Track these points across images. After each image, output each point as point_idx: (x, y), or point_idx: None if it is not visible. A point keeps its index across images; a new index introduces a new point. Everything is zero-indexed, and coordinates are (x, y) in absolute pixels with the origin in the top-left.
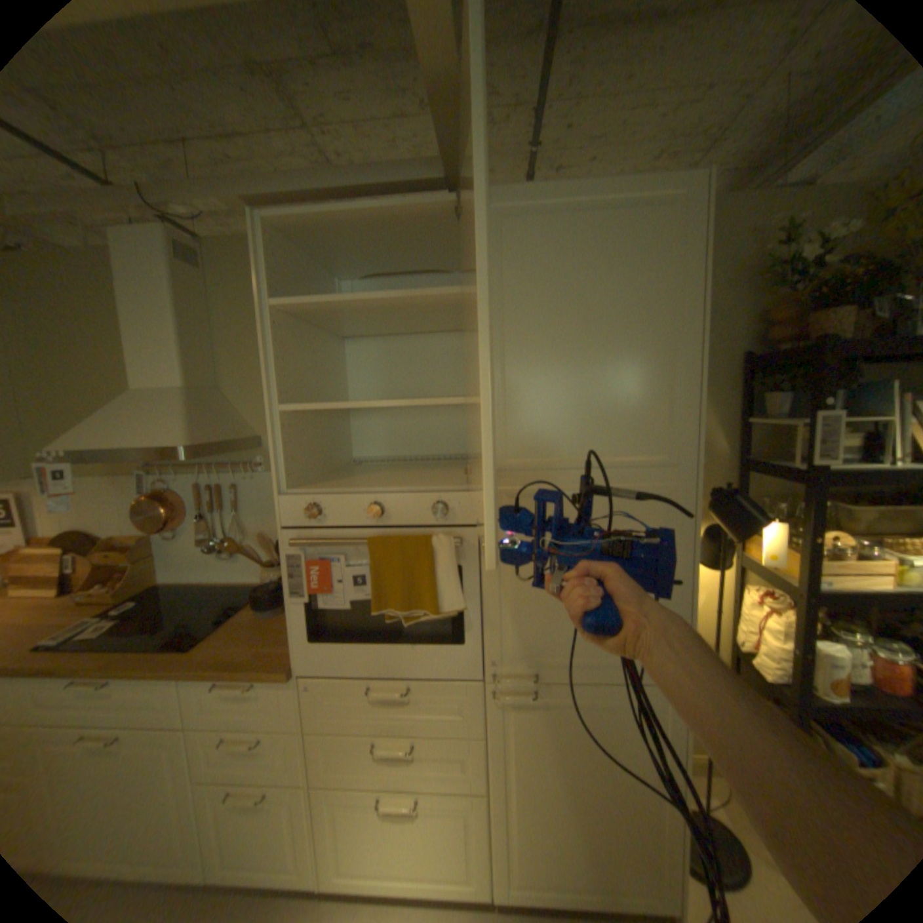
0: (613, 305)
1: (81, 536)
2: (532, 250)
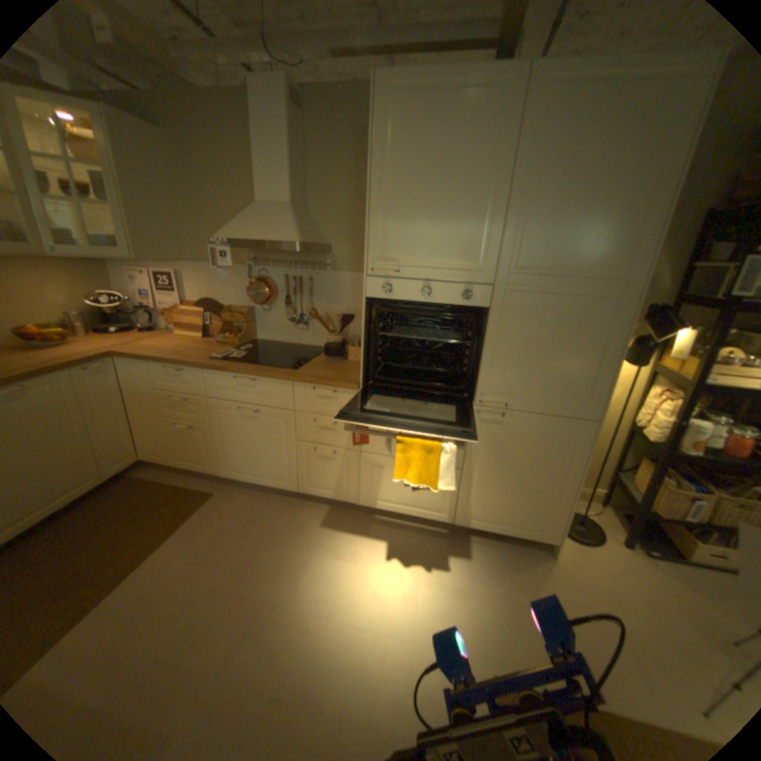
0: (617, 160)
1: (213, 302)
2: (568, 113)
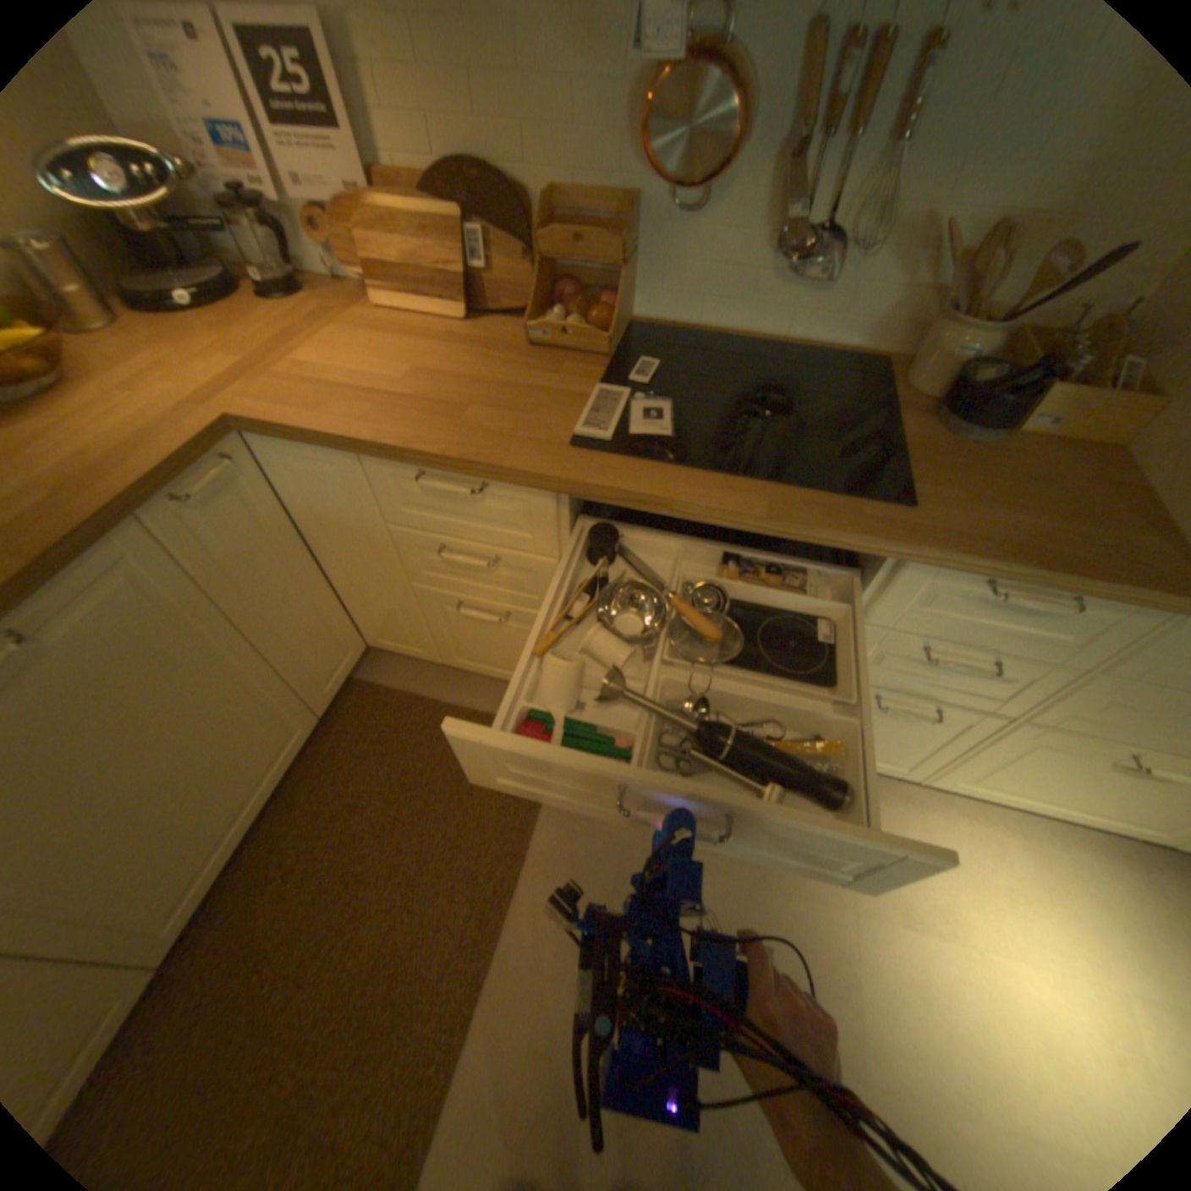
0: None
1: (489, 169)
2: None
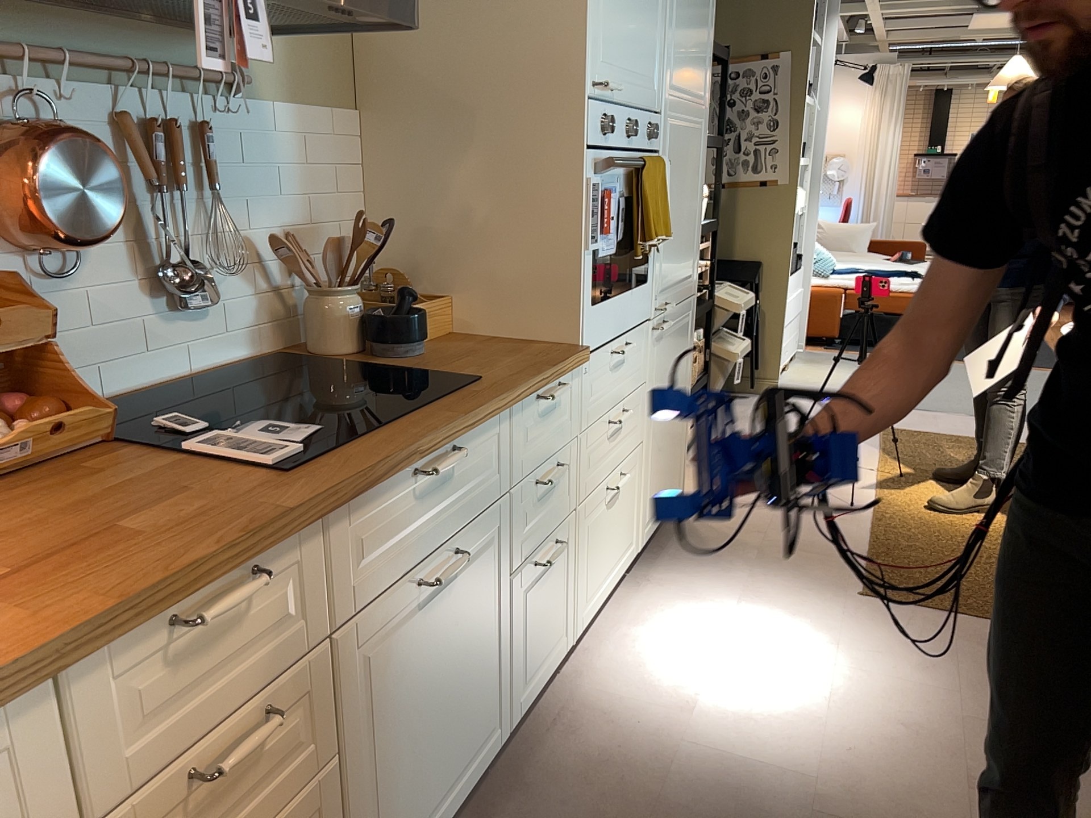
0: None
1: None
2: None
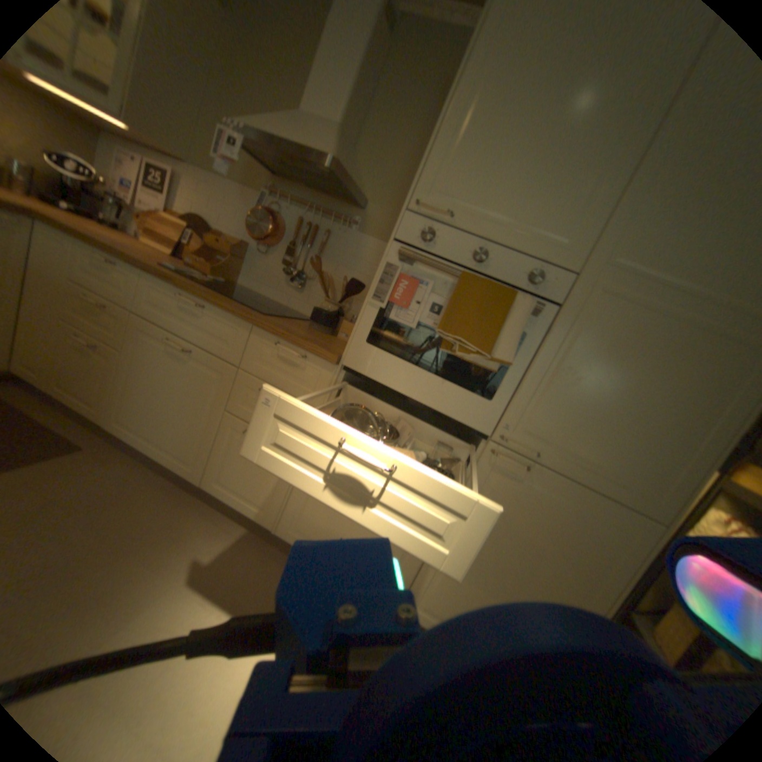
0: None
1: (203, 220)
2: None
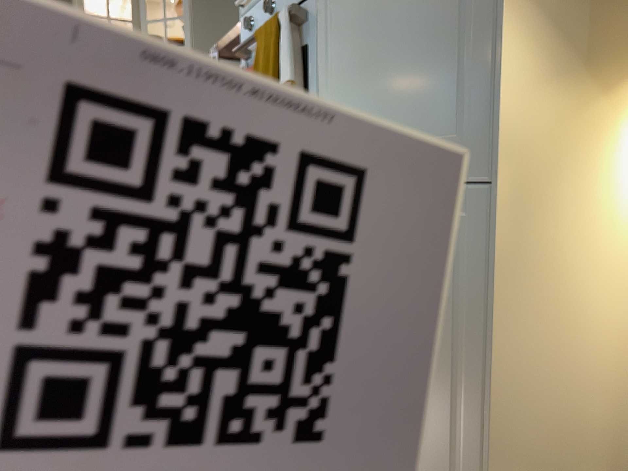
0: None
1: None
2: None
